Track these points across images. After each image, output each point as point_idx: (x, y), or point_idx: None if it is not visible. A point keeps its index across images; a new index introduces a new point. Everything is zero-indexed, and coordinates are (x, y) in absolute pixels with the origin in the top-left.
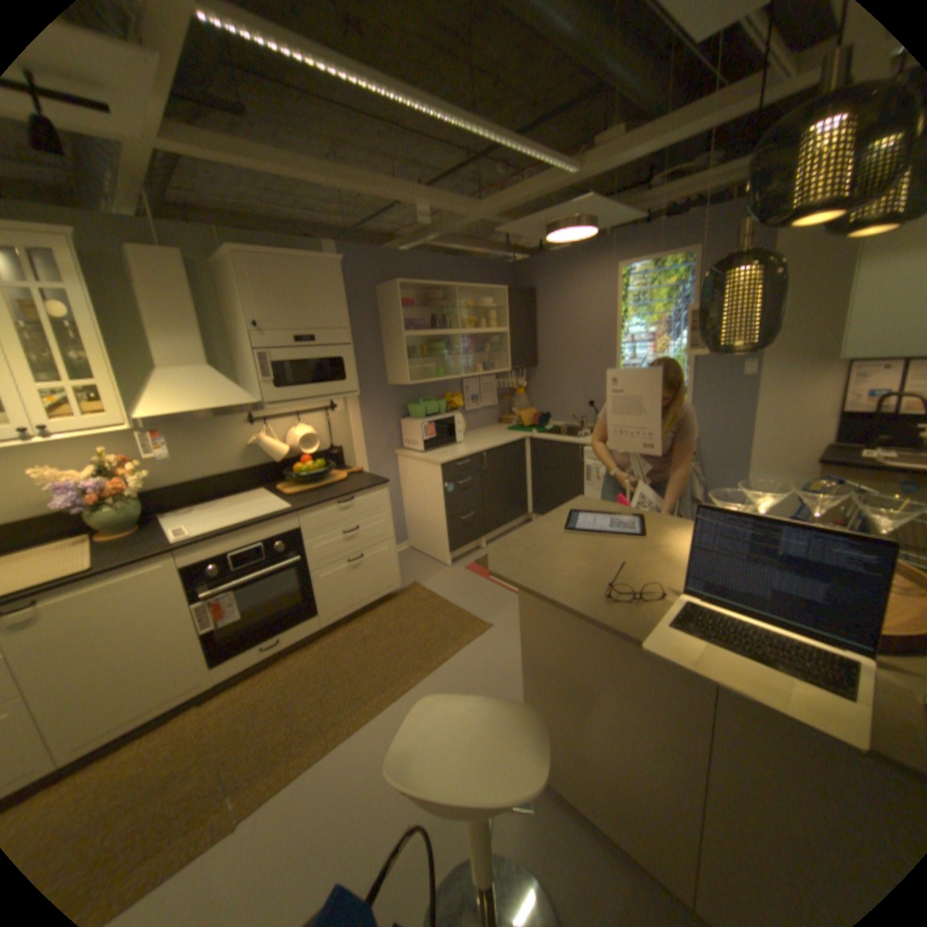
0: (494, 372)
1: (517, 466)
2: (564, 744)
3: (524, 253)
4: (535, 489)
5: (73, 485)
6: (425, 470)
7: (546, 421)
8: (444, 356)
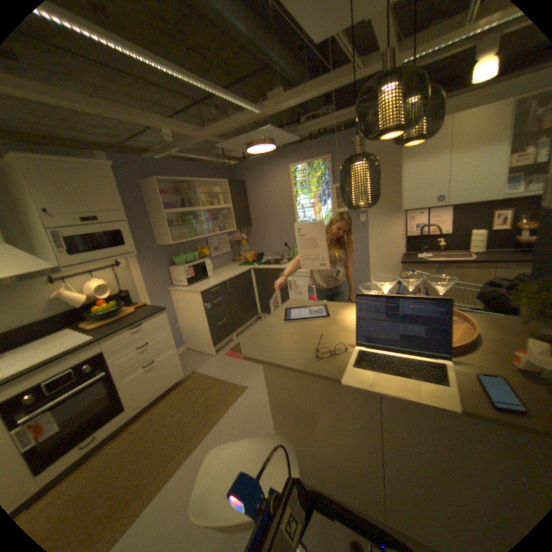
0: (226, 232)
1: (248, 286)
2: (302, 451)
3: (235, 160)
4: (261, 298)
5: None
6: (191, 297)
7: (262, 257)
8: (194, 224)
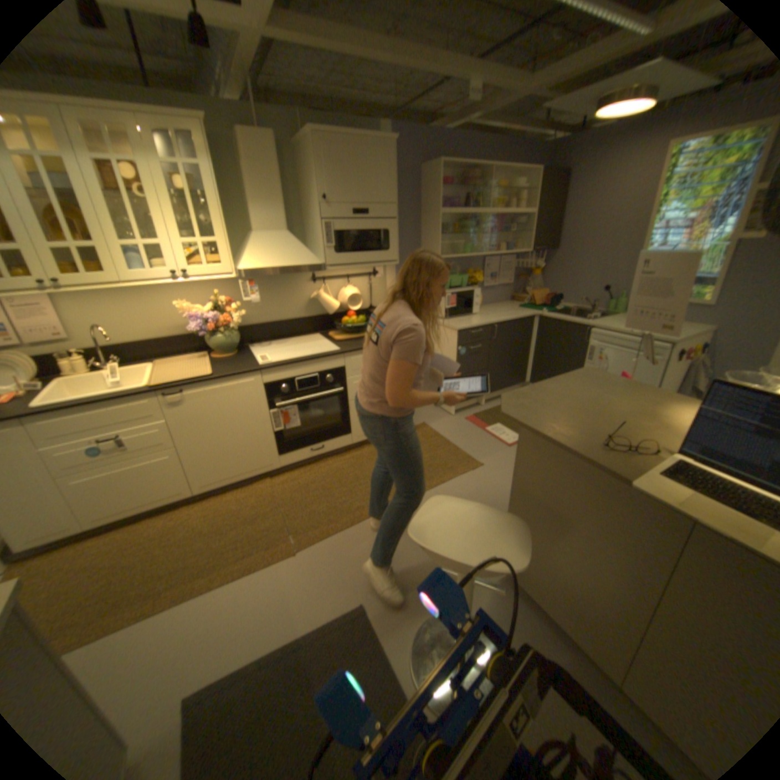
0: (515, 252)
1: (524, 339)
2: (536, 555)
3: (566, 130)
4: (536, 361)
5: (199, 316)
6: (443, 334)
7: (558, 301)
8: (472, 234)
